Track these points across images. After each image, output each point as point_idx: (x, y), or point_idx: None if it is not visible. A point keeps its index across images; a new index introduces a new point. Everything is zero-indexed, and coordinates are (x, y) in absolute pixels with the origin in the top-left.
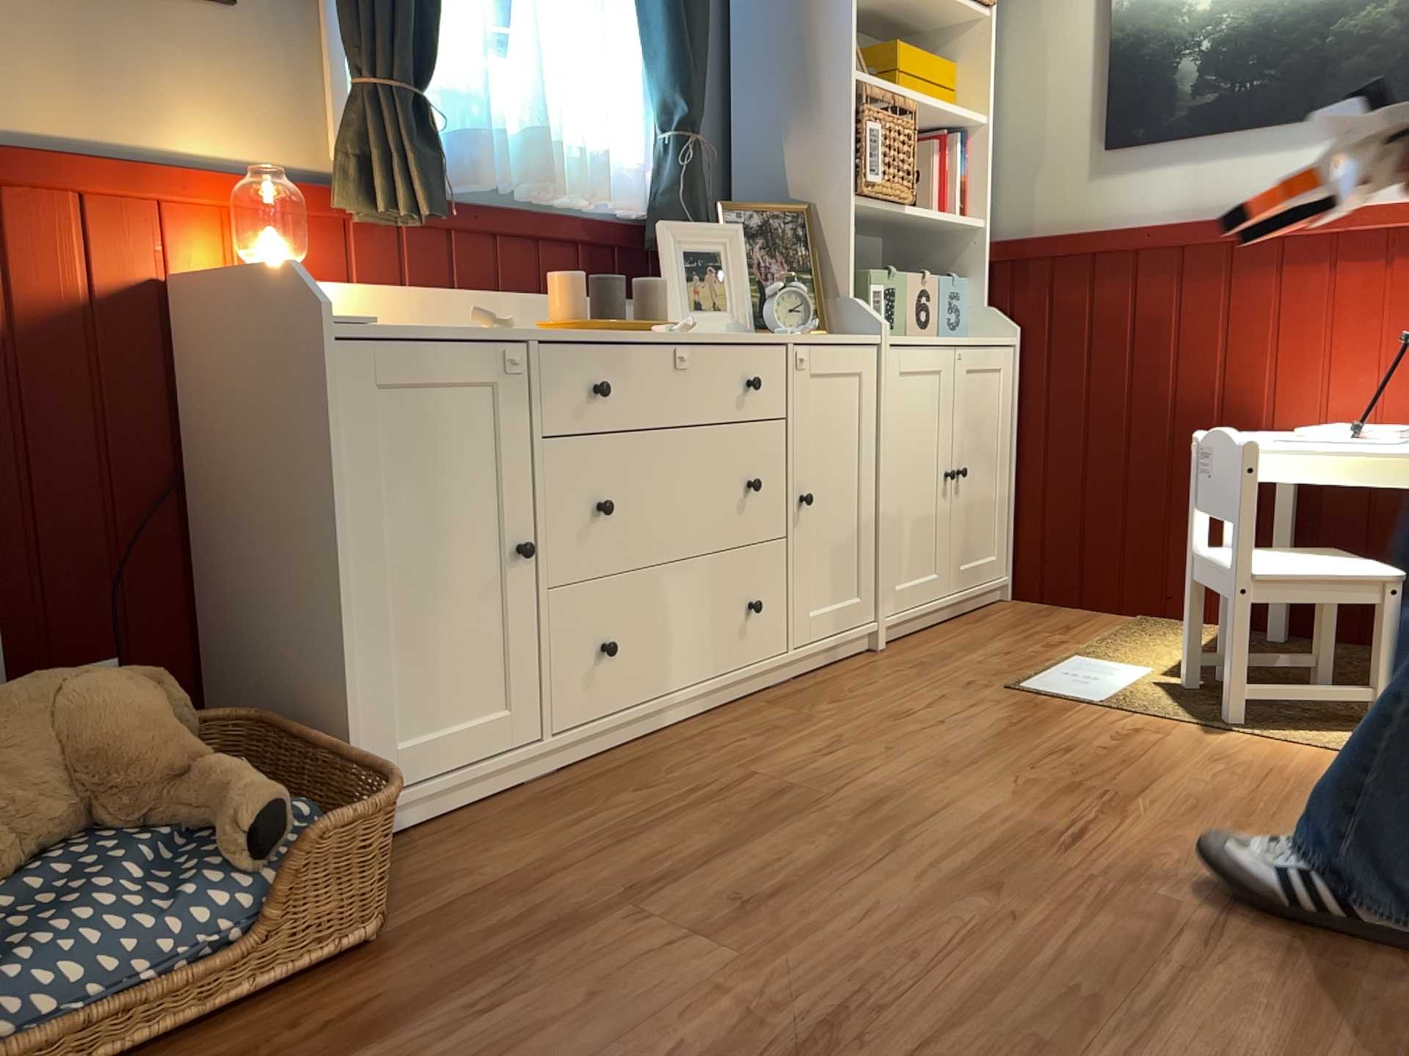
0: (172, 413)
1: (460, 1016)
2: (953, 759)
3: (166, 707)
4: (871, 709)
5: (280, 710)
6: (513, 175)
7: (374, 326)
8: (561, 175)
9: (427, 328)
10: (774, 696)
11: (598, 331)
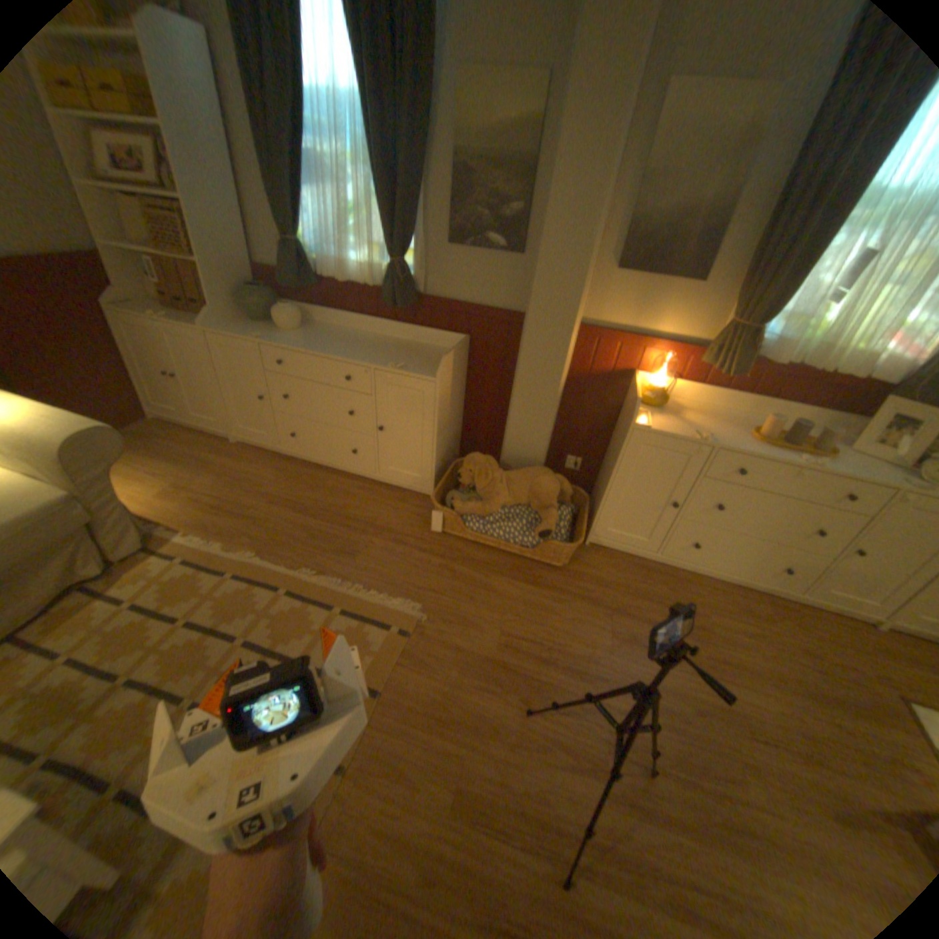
0: (622, 406)
1: (552, 597)
2: (793, 685)
3: (558, 490)
4: (807, 642)
5: (597, 499)
6: (808, 357)
7: (657, 425)
8: (847, 358)
9: (679, 430)
10: (780, 604)
11: (774, 446)
